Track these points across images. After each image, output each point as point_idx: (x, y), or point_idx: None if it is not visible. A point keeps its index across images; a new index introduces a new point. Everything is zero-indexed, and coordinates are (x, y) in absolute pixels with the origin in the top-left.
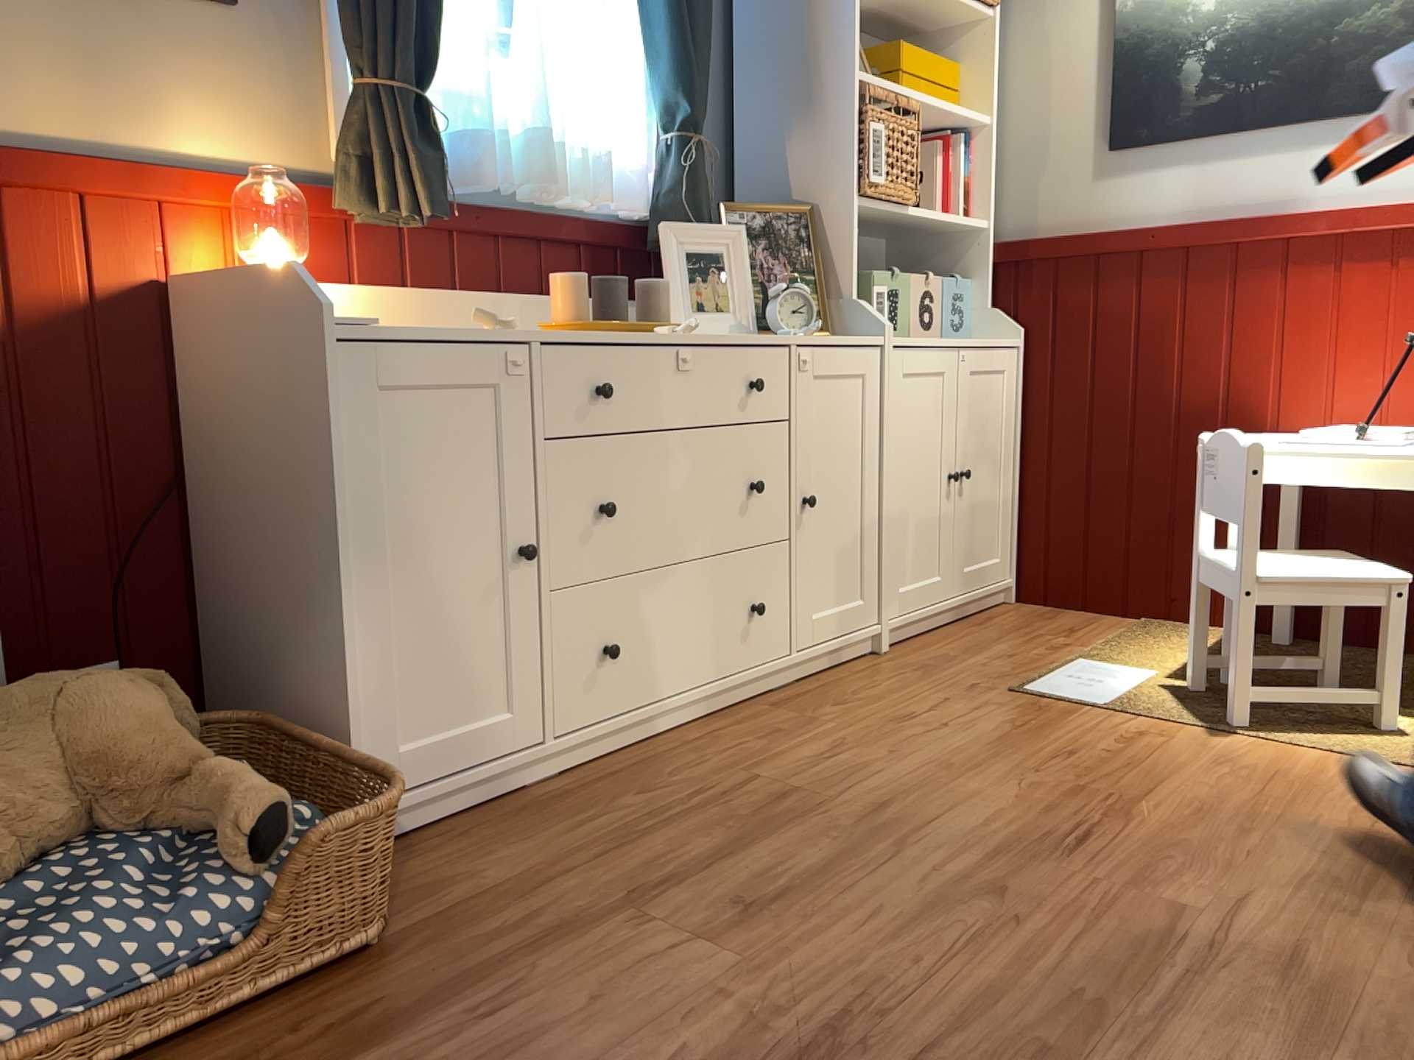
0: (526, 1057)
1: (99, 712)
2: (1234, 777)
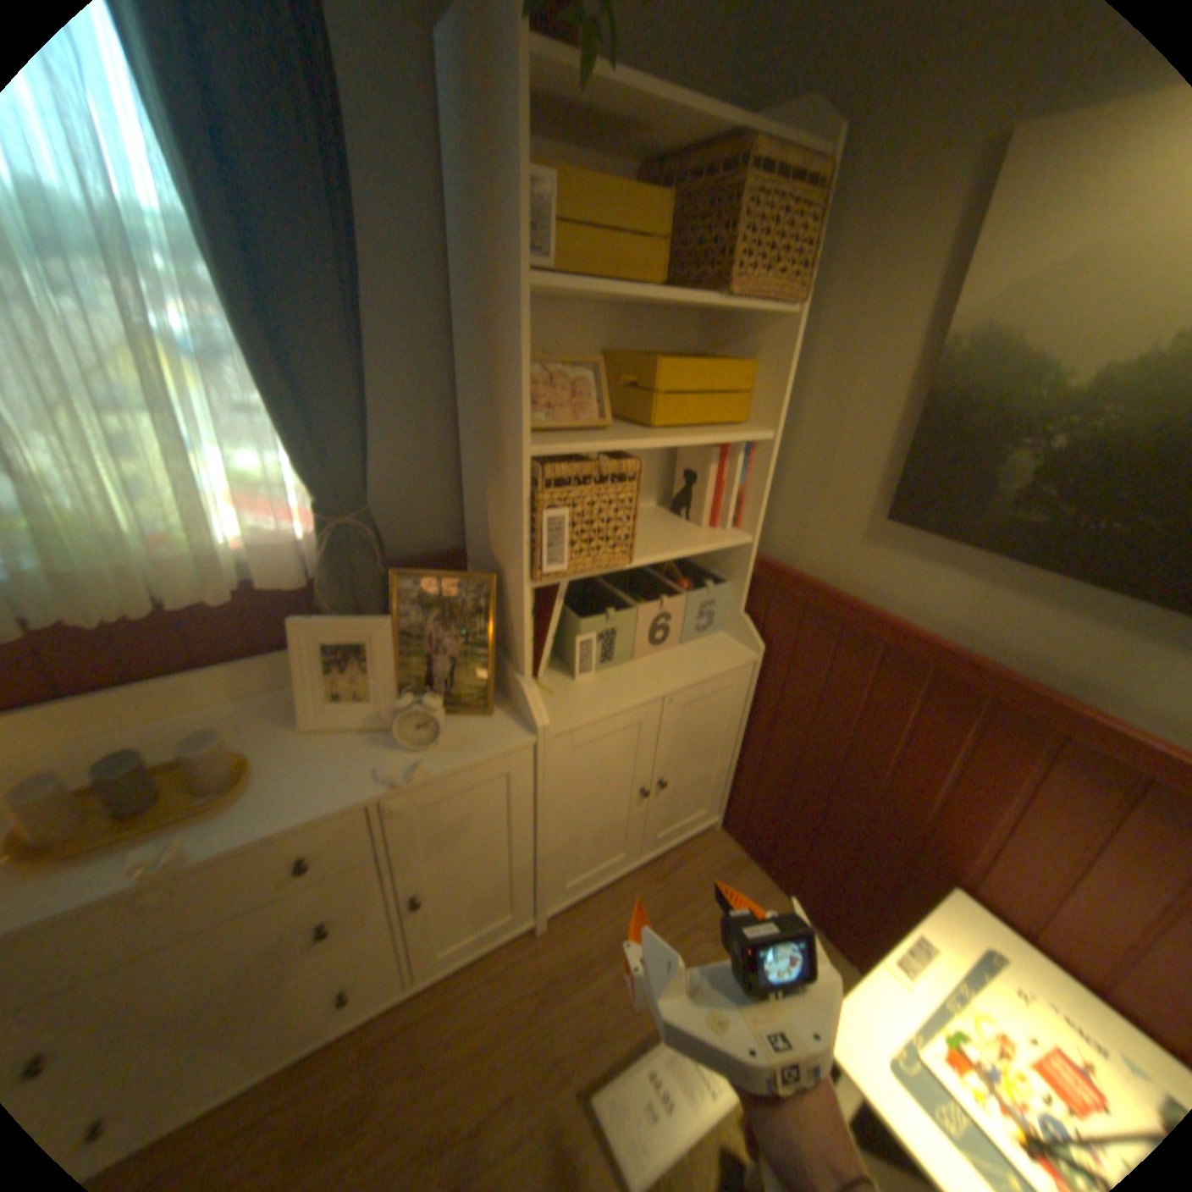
0: None
1: None
2: None
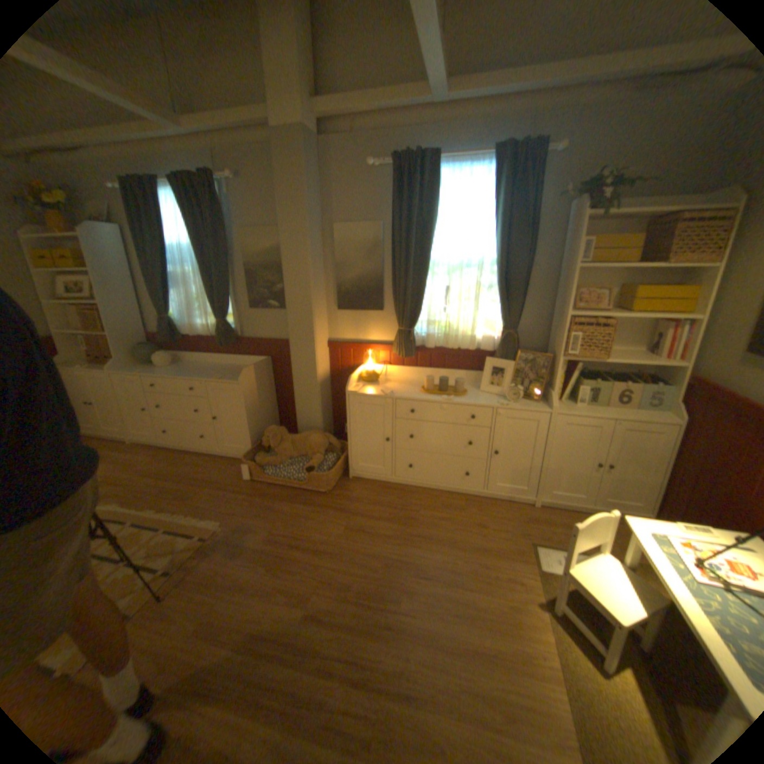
0: (307, 521)
1: (312, 441)
2: (502, 615)
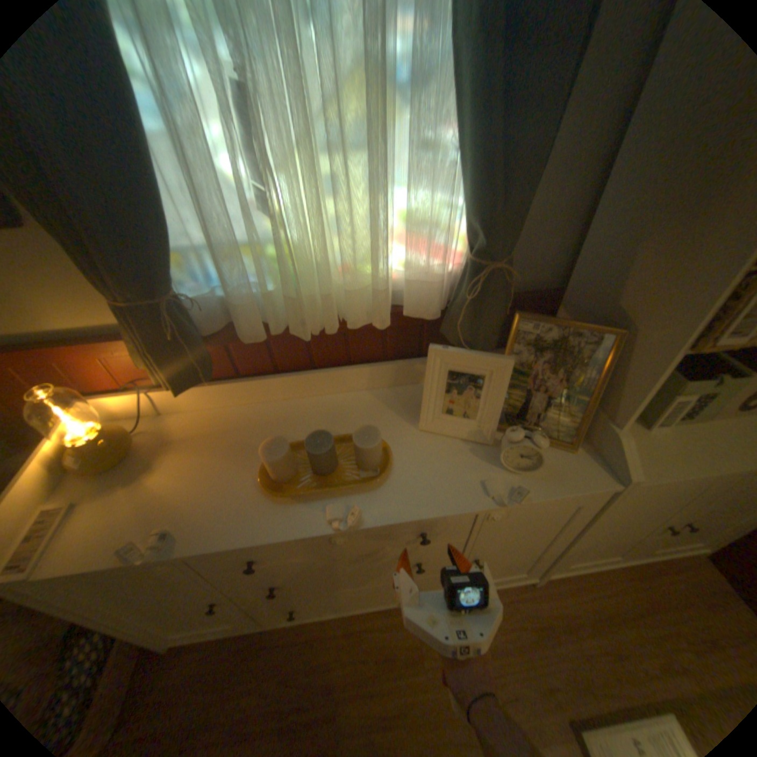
0: None
1: None
2: None
